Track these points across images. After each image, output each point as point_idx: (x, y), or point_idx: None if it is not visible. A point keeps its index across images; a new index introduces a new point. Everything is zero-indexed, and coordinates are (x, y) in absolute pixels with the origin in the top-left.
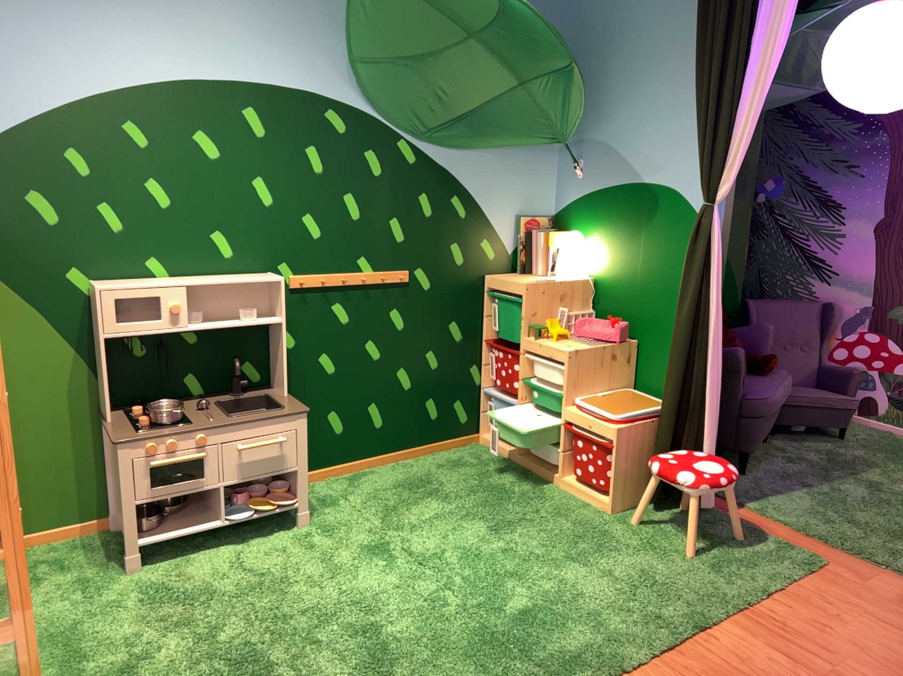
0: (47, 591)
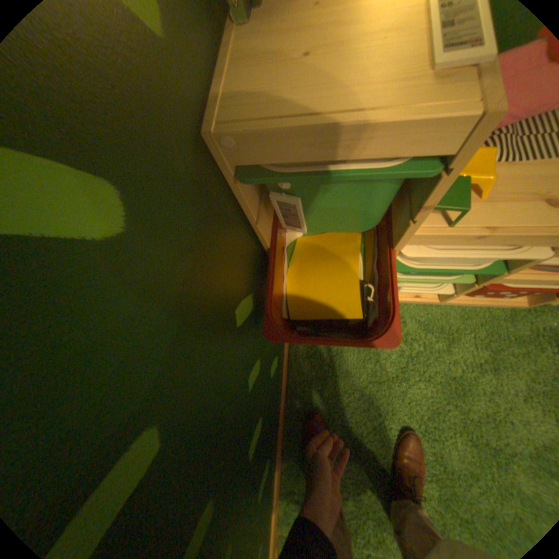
0: None
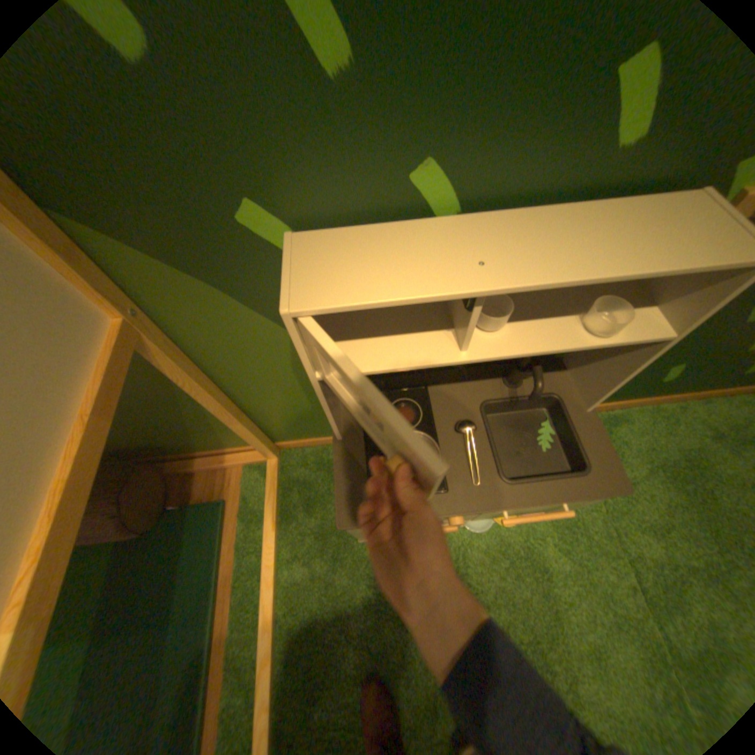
0: (294, 540)
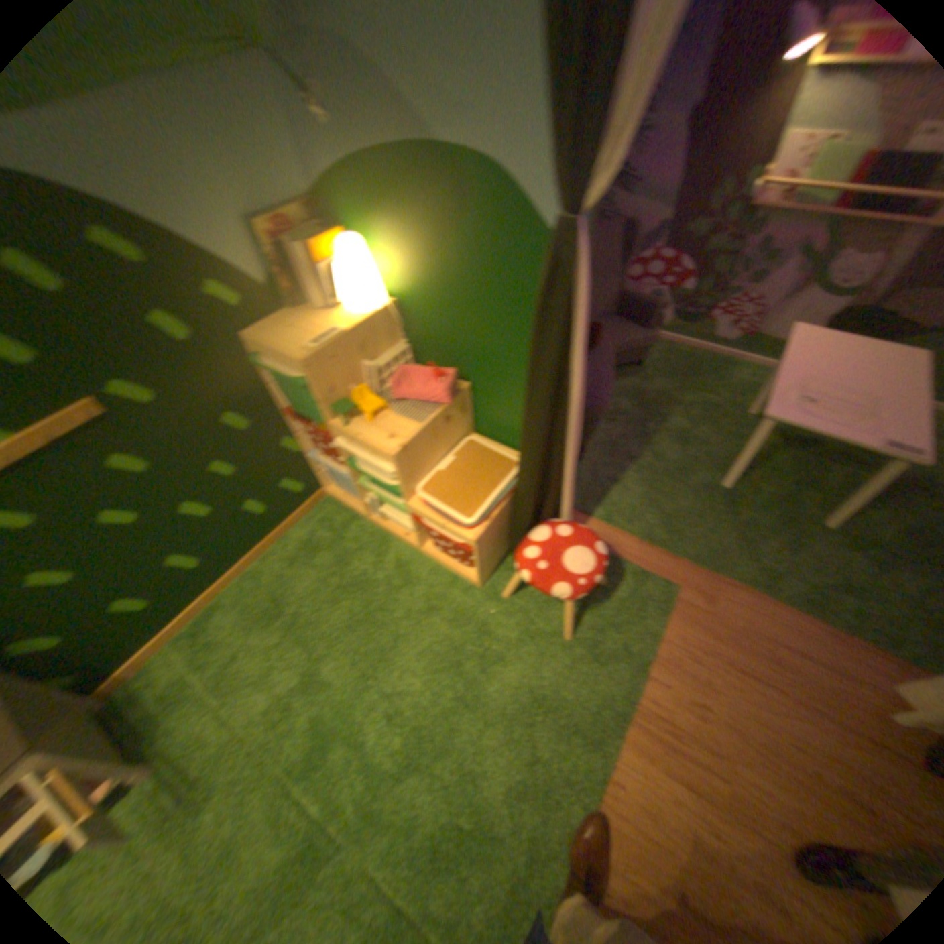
0: None
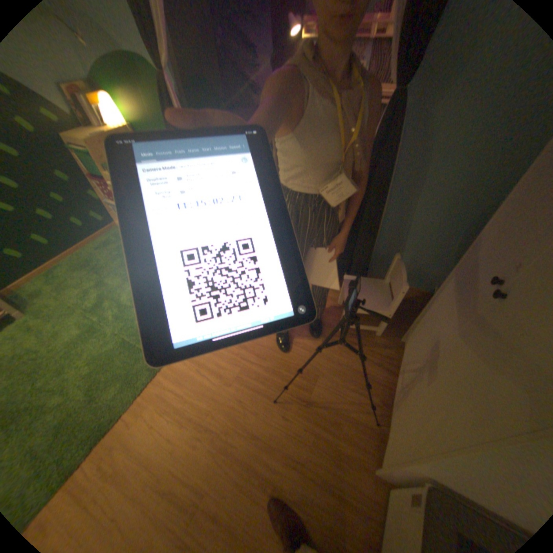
0: None
